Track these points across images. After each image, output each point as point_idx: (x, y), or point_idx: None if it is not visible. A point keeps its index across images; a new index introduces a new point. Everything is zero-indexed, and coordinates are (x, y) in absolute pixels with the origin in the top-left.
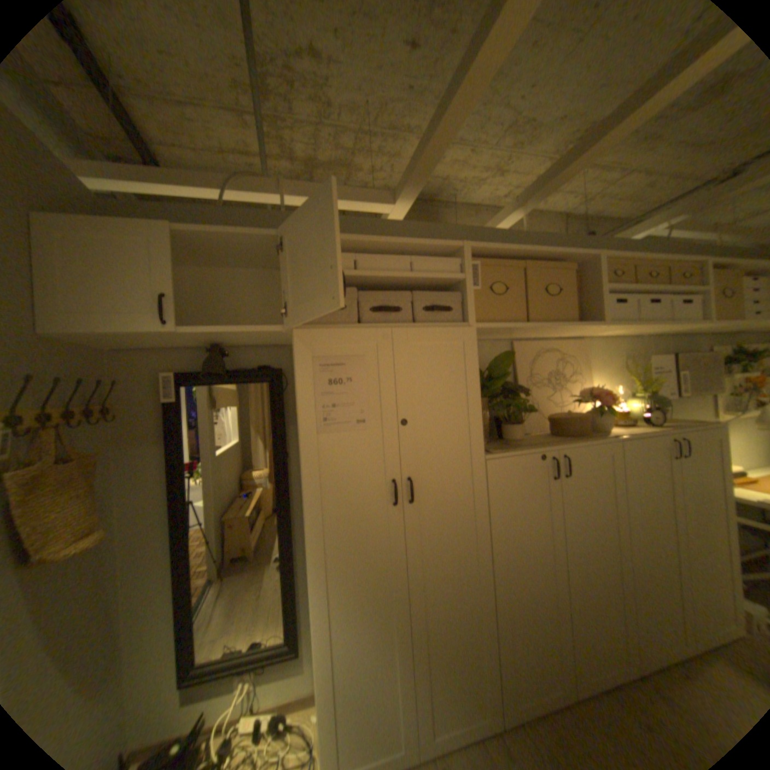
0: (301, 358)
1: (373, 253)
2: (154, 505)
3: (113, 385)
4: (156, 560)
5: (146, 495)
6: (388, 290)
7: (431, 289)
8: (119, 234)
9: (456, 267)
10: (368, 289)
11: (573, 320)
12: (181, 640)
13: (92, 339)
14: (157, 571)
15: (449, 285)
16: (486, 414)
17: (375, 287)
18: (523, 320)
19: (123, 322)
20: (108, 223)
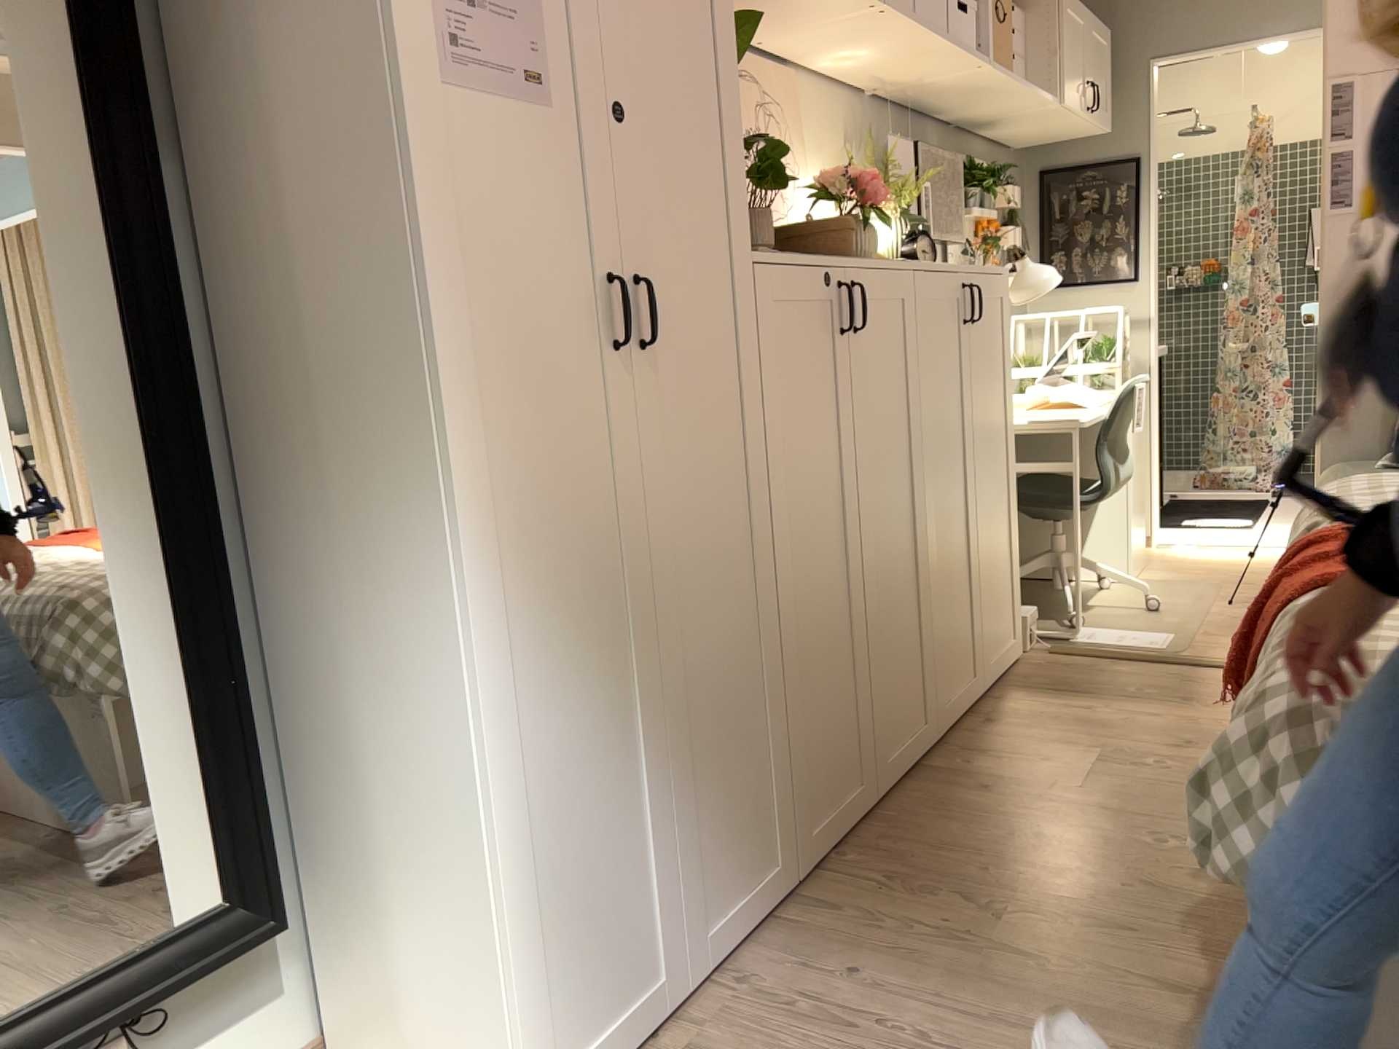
0: None
1: None
2: None
3: None
4: None
5: None
6: None
7: None
8: None
9: None
10: None
11: None
12: None
13: None
14: None
15: None
16: None
17: None
18: None
19: None
20: None
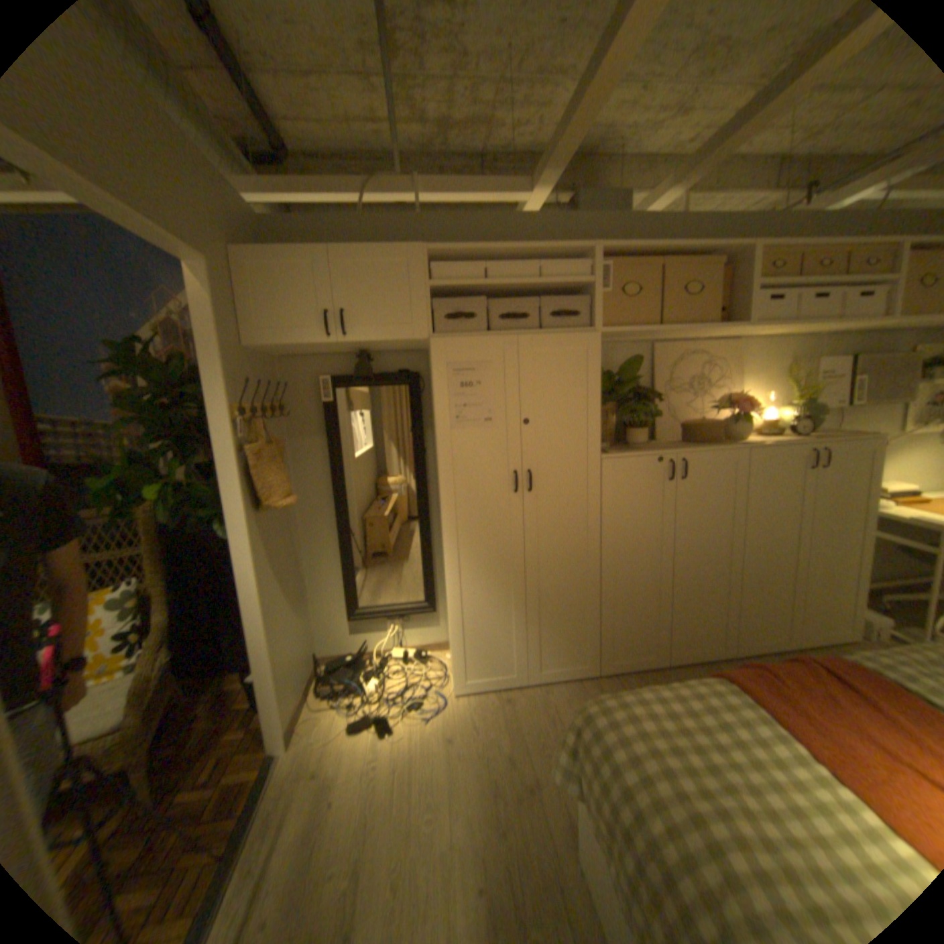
0: (437, 364)
1: (504, 258)
2: (322, 485)
3: (287, 387)
4: (327, 528)
5: (316, 477)
6: (519, 294)
7: (562, 291)
8: (291, 260)
9: (587, 270)
10: (499, 294)
11: (719, 320)
12: (349, 587)
13: (275, 349)
14: (328, 536)
15: (580, 288)
16: (617, 419)
17: (505, 292)
18: (657, 322)
19: (300, 335)
20: (282, 251)
